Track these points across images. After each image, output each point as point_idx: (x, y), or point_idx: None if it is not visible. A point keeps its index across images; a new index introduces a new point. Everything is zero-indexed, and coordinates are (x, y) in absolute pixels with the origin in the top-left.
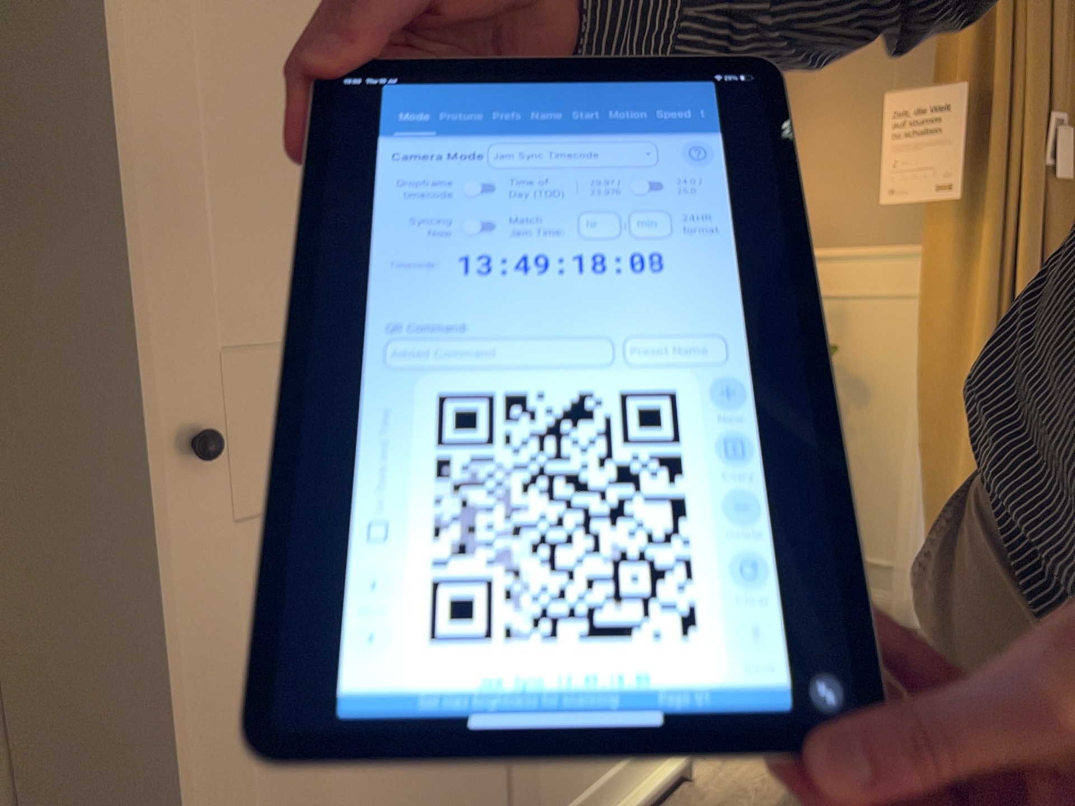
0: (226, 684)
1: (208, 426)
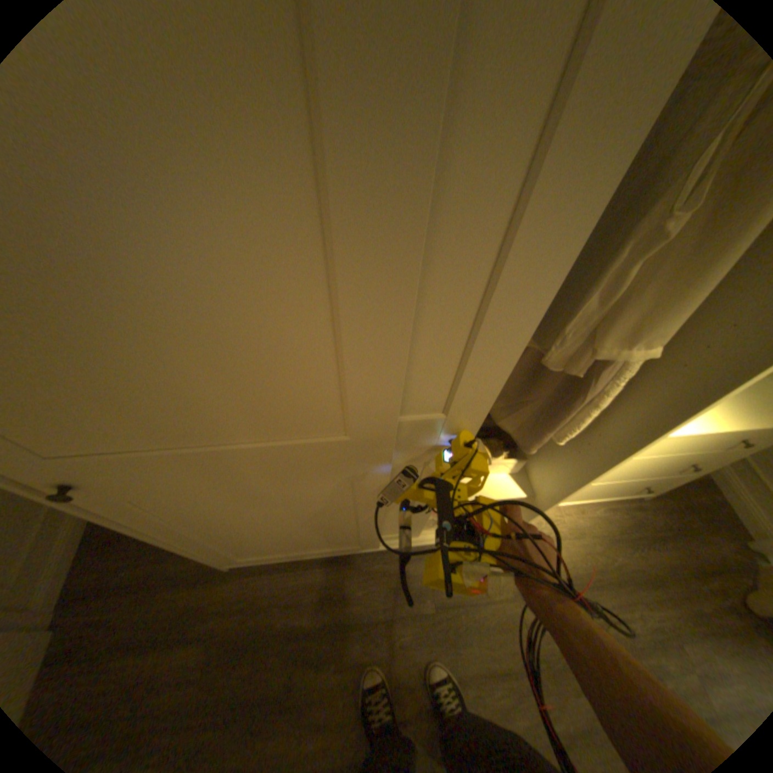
0: (157, 525)
1: (66, 482)
